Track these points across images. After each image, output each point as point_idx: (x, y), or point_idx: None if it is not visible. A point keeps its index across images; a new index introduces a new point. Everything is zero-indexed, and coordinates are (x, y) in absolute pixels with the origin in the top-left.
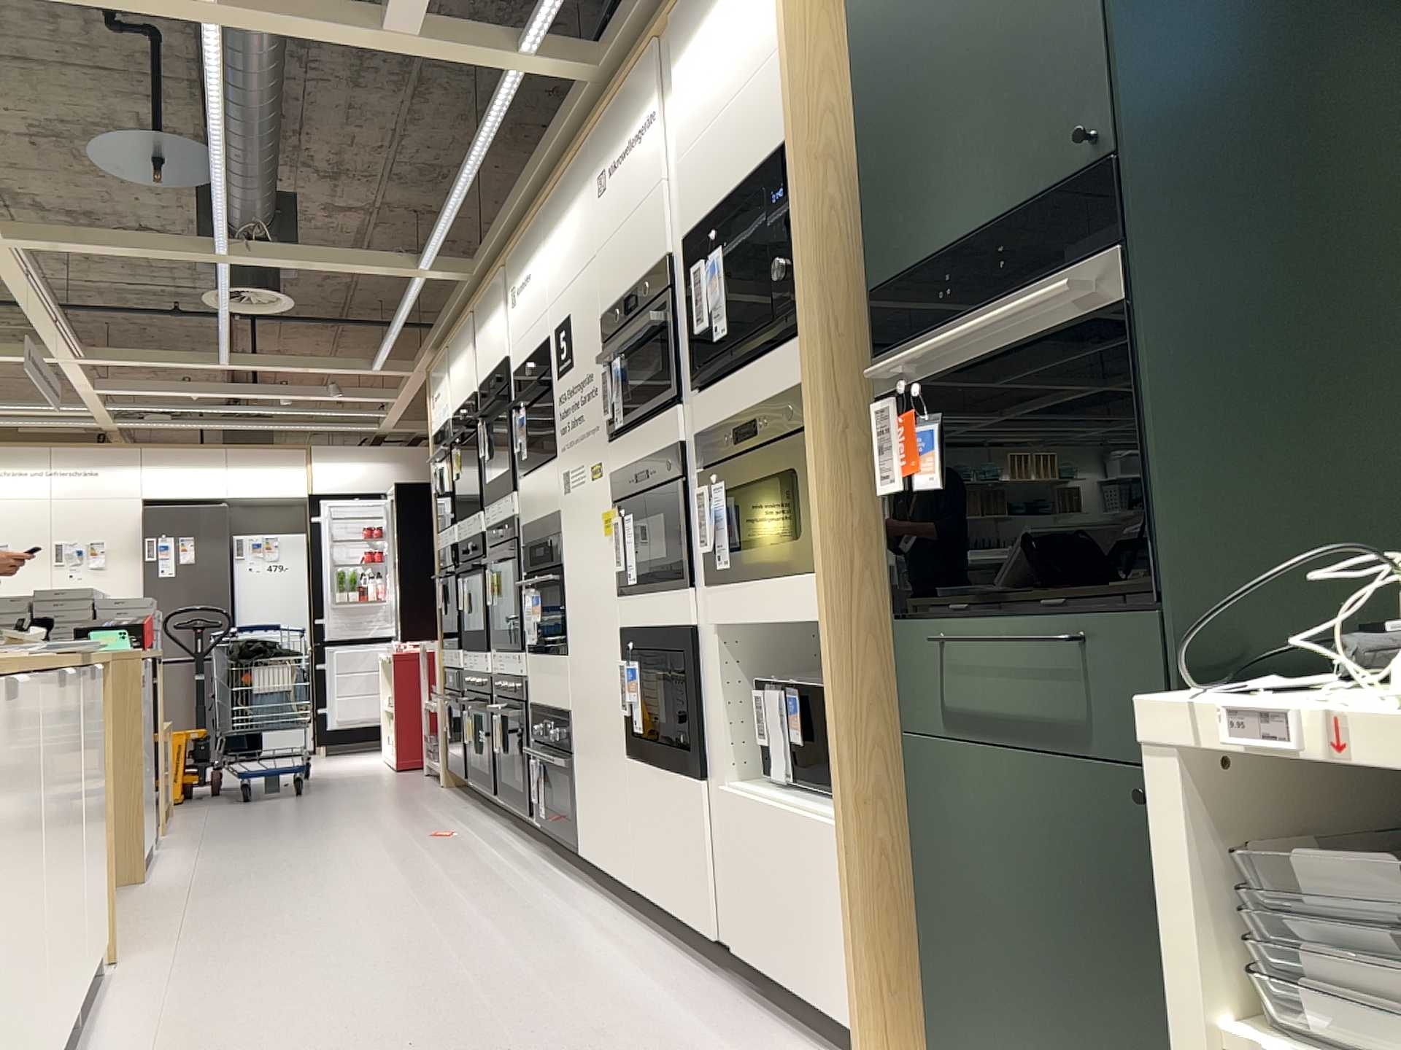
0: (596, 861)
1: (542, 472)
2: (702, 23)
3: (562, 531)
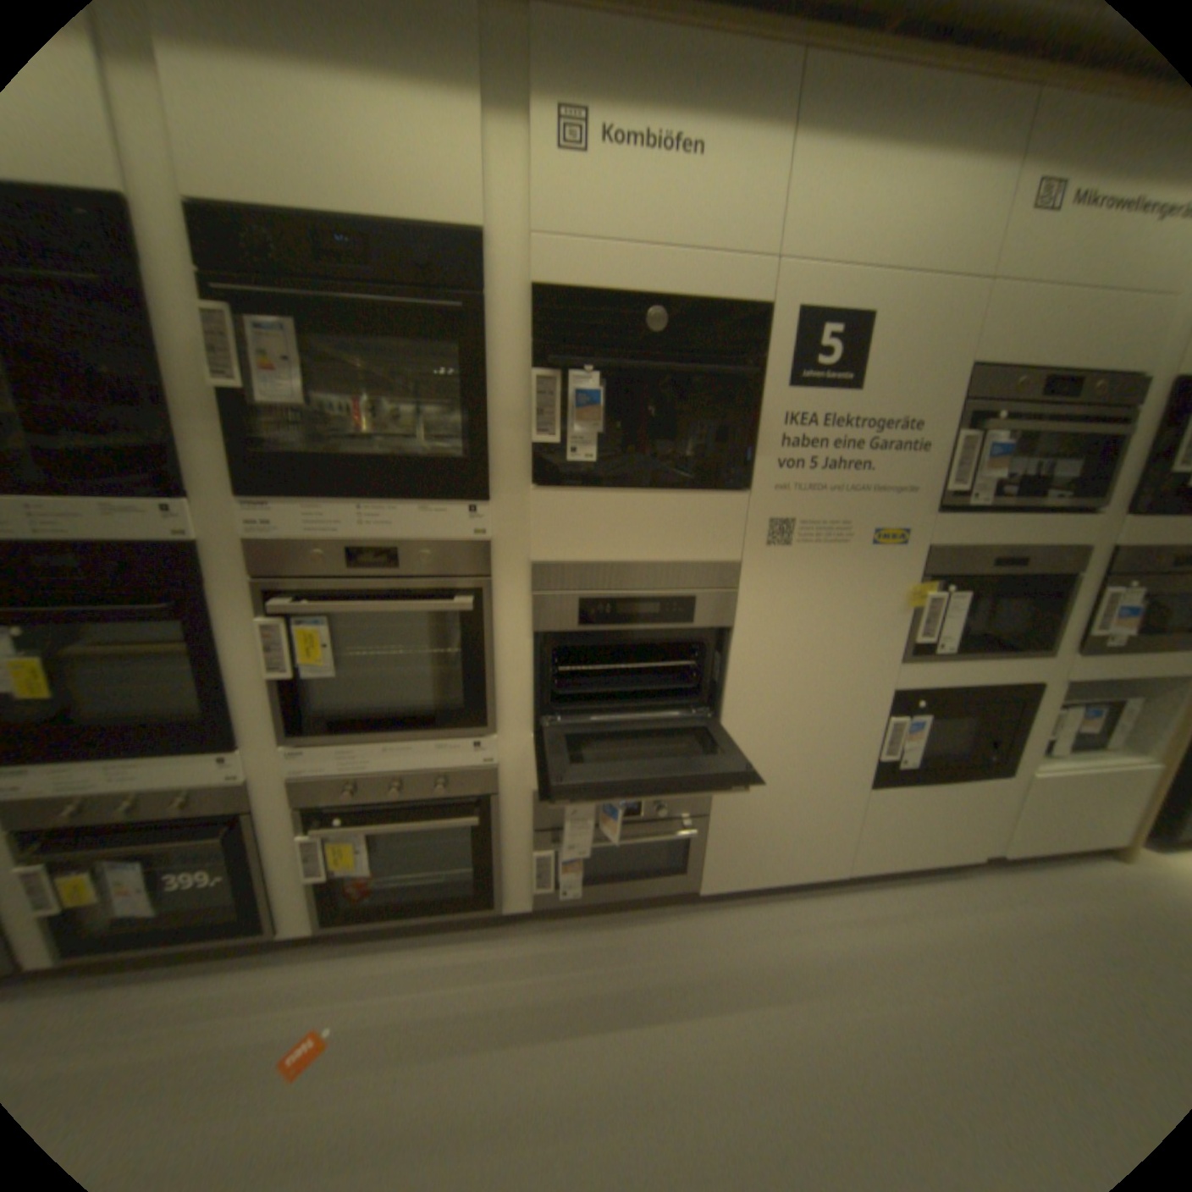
0: (750, 887)
1: (681, 500)
2: None
3: (744, 588)
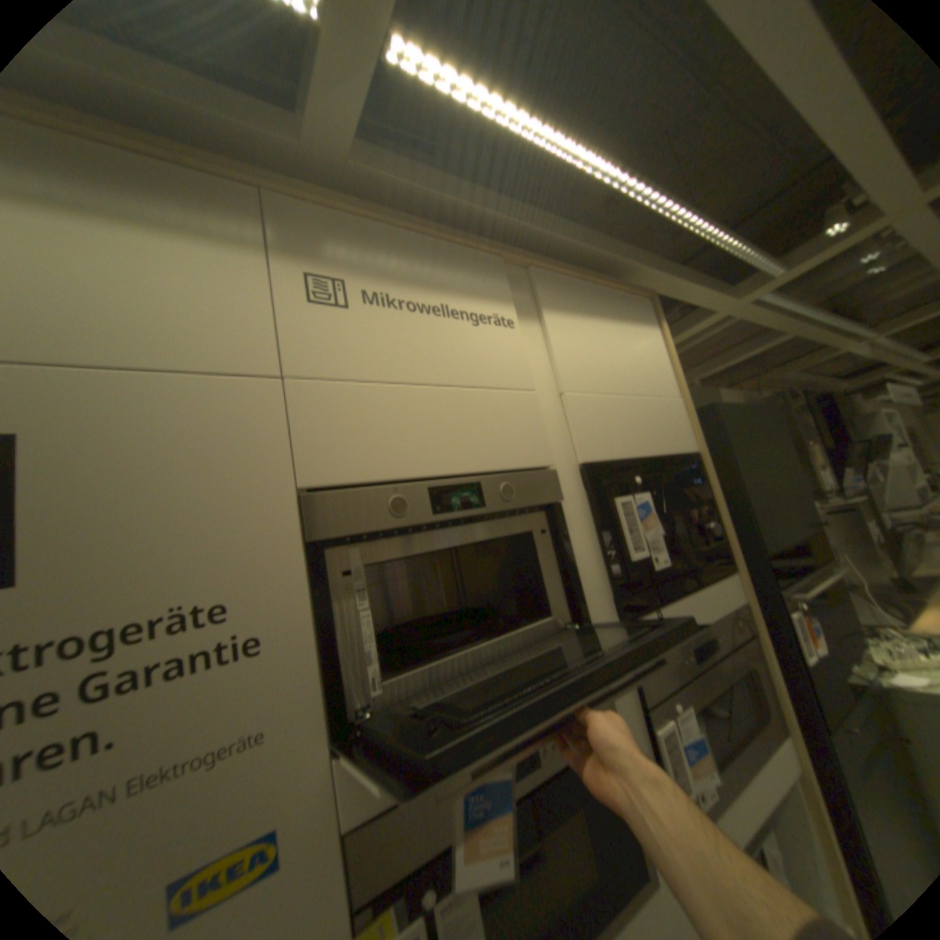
0: None
1: None
2: (588, 314)
3: None
